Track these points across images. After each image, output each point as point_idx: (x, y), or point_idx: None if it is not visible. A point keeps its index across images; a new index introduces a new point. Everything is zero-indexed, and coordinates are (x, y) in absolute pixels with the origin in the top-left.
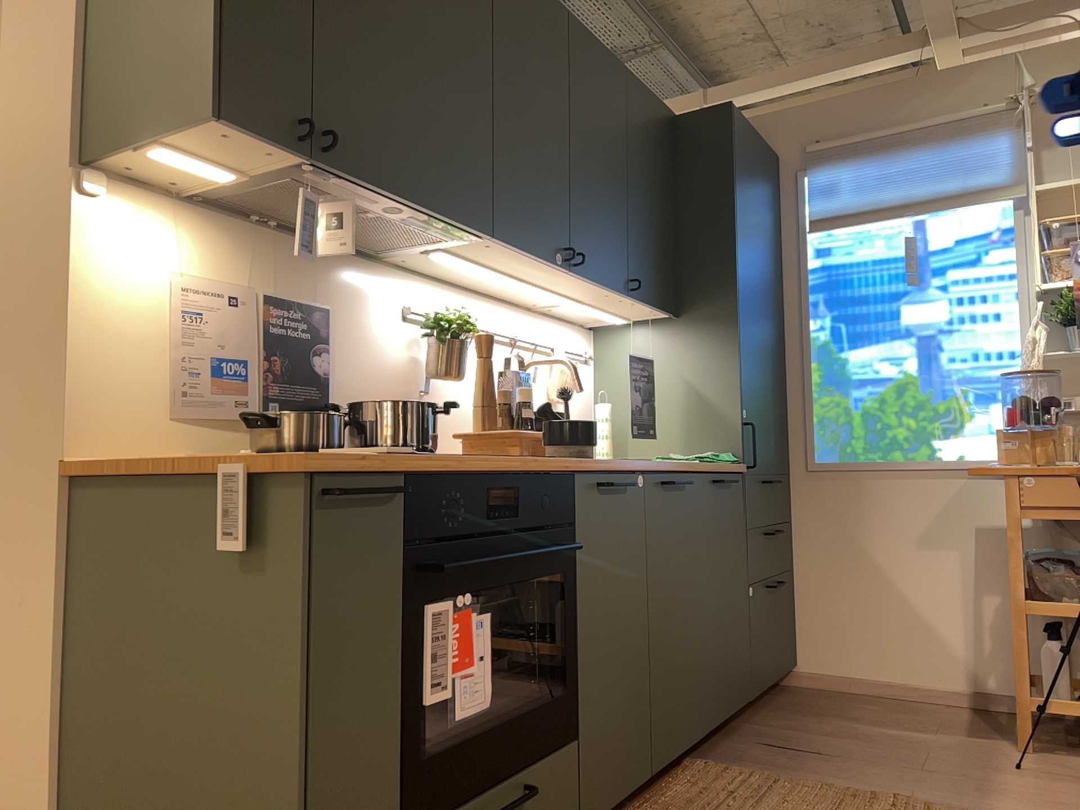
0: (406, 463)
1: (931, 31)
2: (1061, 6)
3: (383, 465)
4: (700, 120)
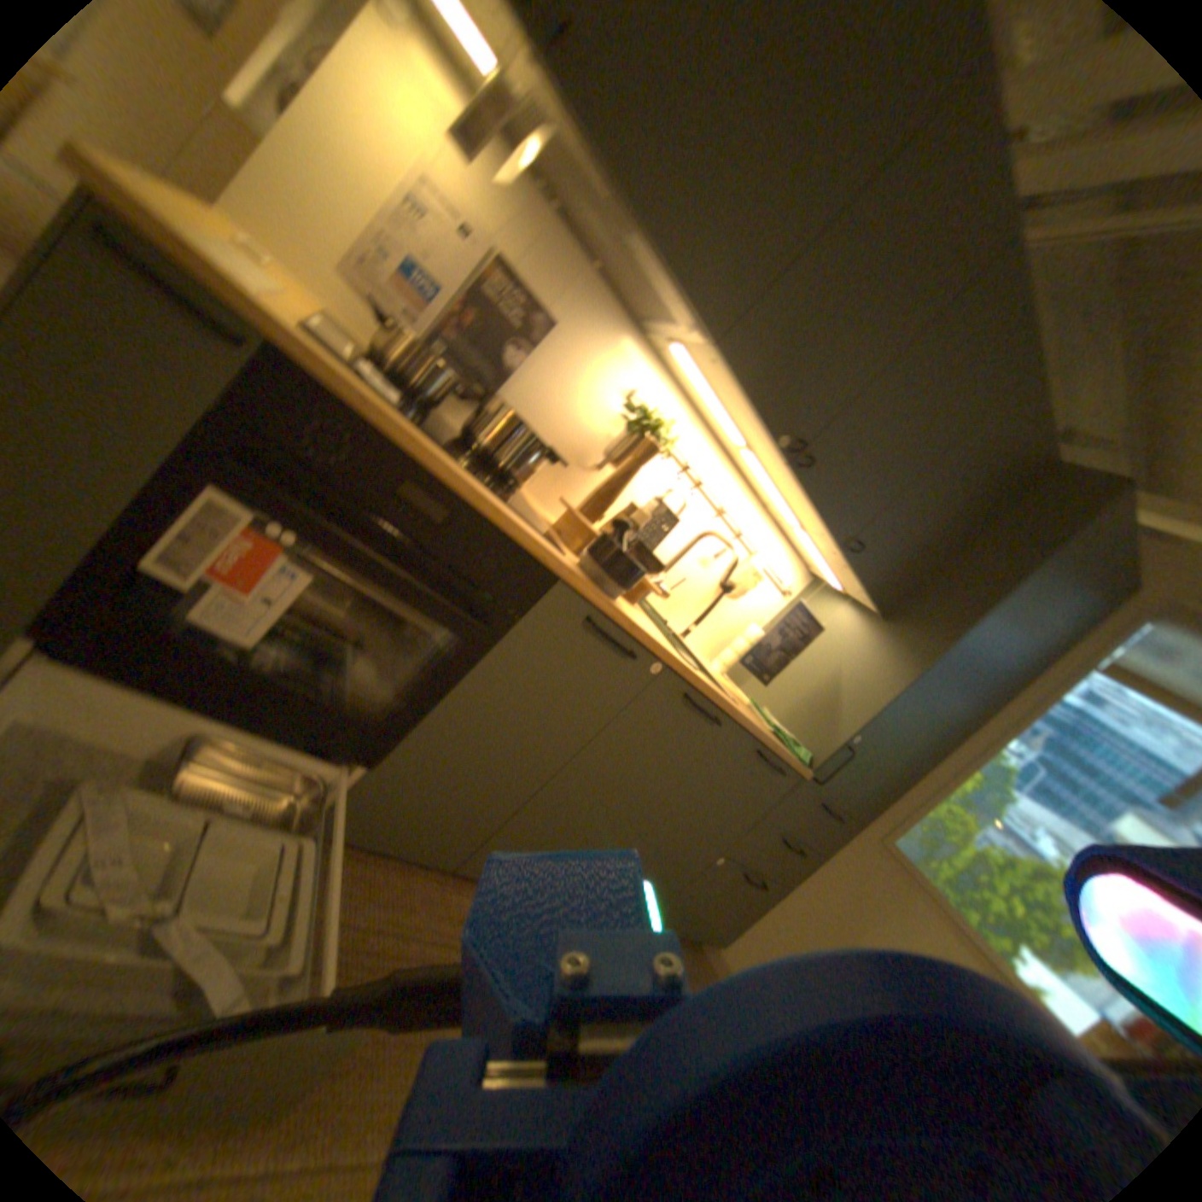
0: (262, 325)
1: None
2: None
3: (219, 295)
4: (1081, 471)
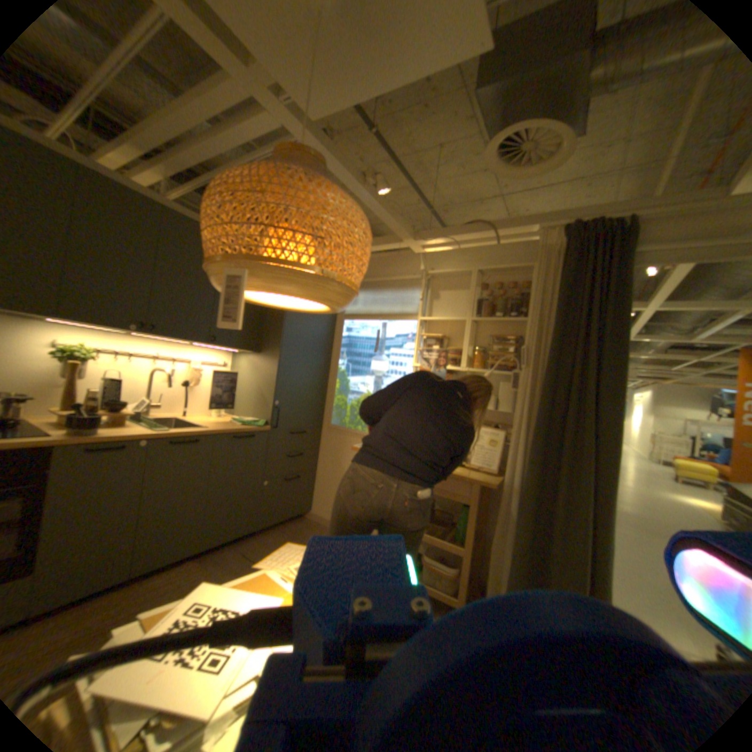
0: None
1: (397, 232)
2: (455, 229)
3: None
4: None
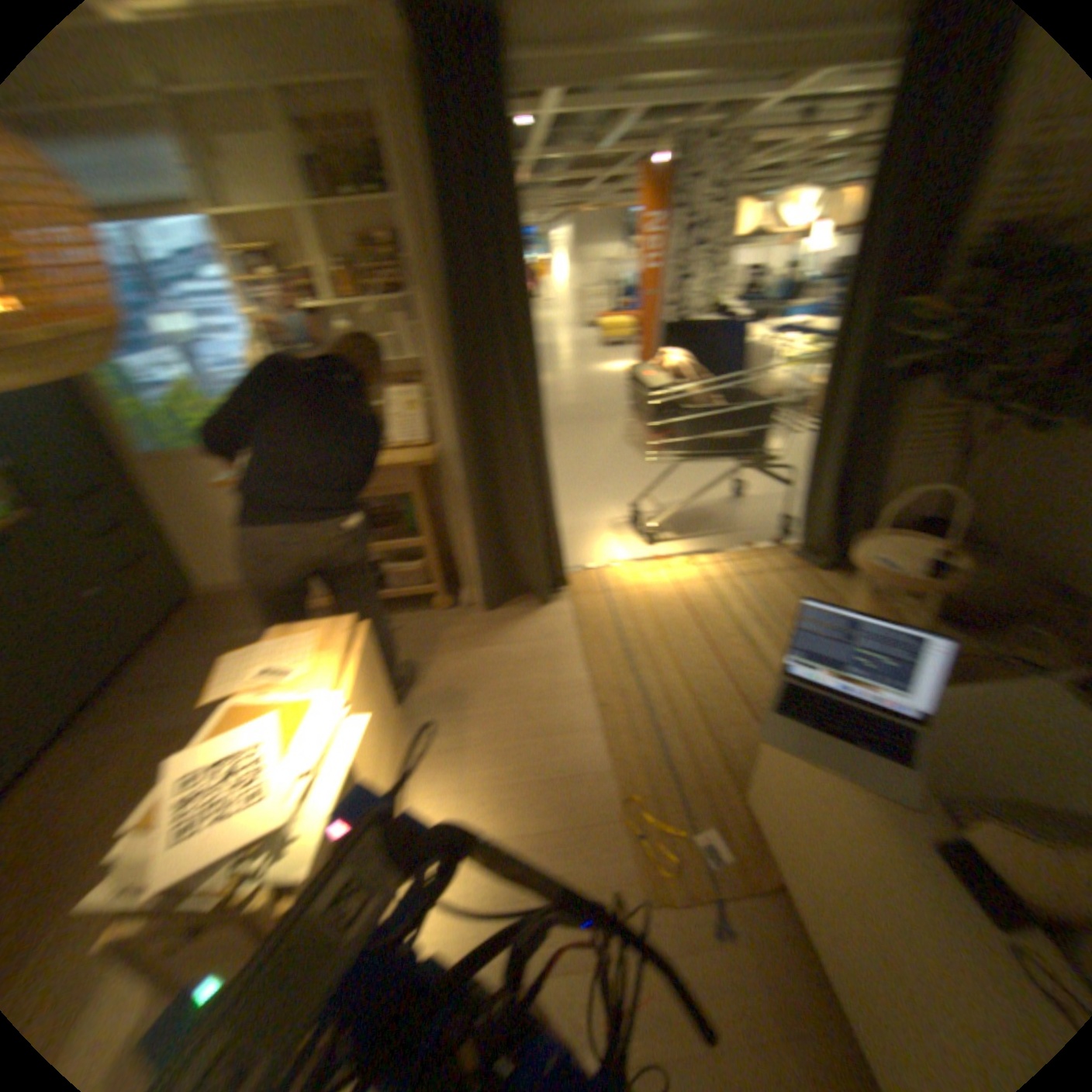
0: None
1: None
2: None
3: None
4: None
